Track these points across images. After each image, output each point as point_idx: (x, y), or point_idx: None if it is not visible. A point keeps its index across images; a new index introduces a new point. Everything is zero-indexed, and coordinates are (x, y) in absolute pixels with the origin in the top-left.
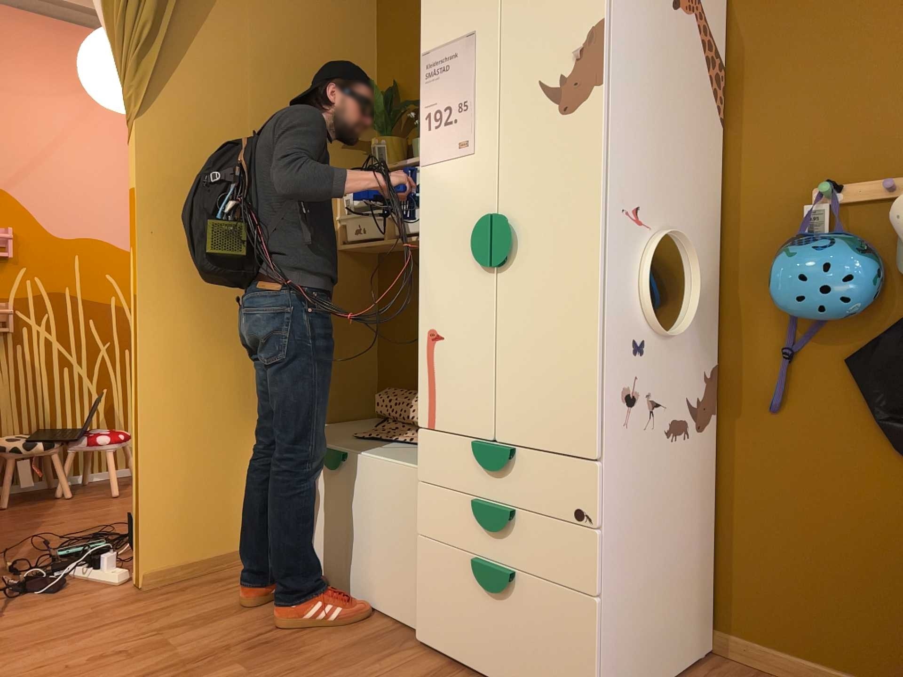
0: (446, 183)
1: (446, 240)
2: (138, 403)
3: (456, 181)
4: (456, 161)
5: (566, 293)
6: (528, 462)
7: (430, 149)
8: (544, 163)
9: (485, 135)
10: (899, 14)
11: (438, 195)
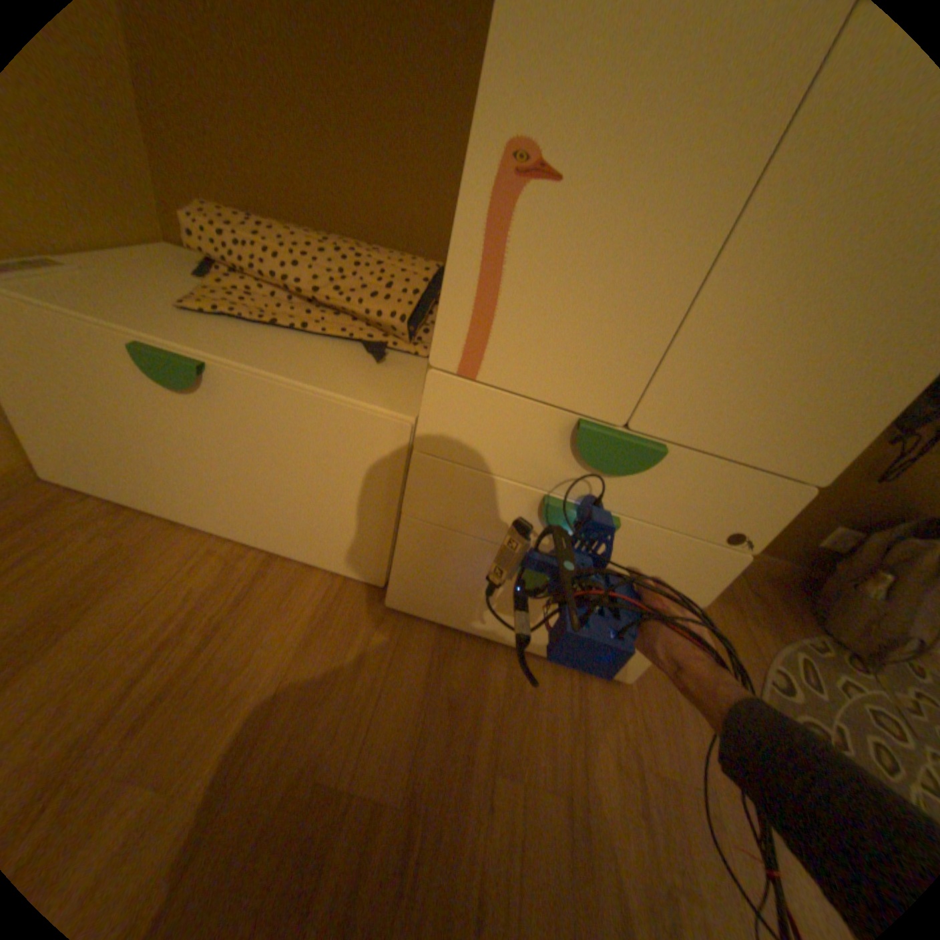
0: None
1: None
2: None
3: None
4: None
5: None
6: (680, 463)
7: None
8: None
9: None
10: None
11: None
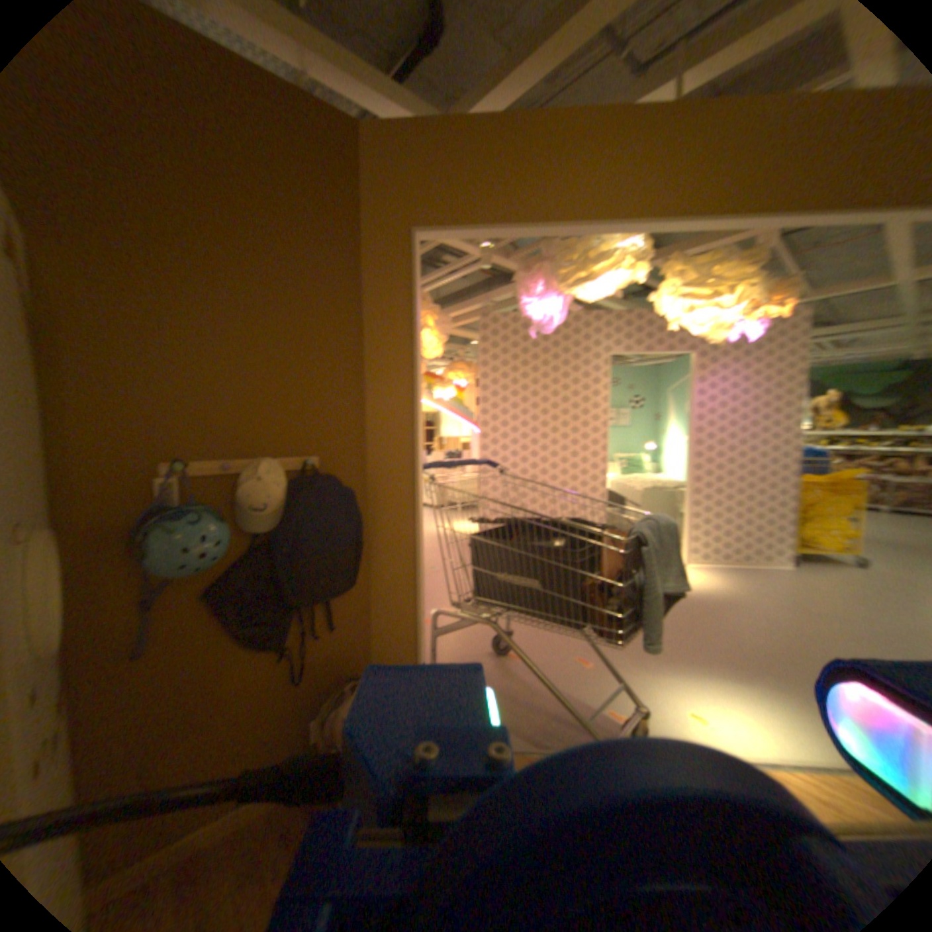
0: None
1: None
2: None
3: None
4: None
5: None
6: None
7: None
8: None
9: None
10: (219, 340)
11: None
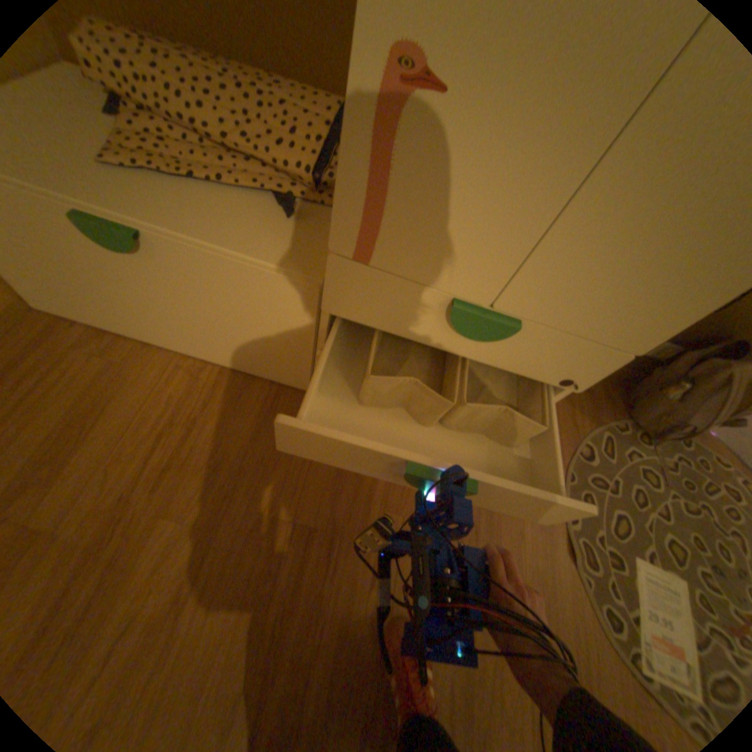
0: None
1: None
2: None
3: None
4: None
5: None
6: (531, 332)
7: None
8: None
9: None
10: None
11: None
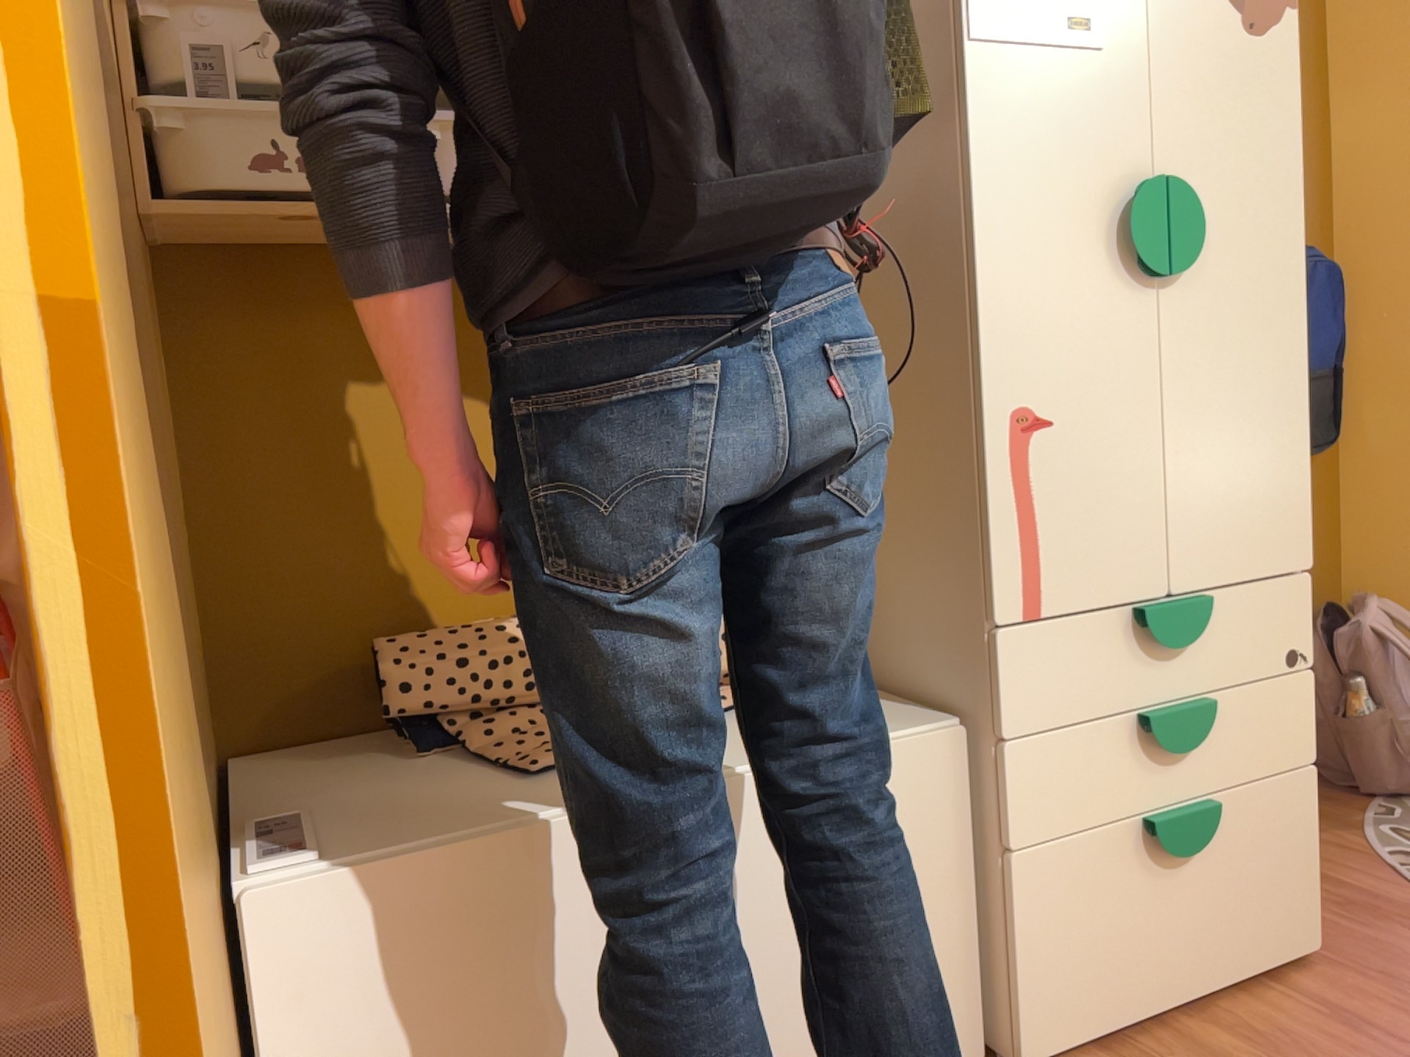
0: (1043, 96)
1: (1049, 217)
2: (162, 978)
3: (1068, 97)
4: (1066, 56)
5: (1266, 324)
6: (1222, 608)
7: (998, 9)
8: (1226, 107)
9: (1127, 21)
10: None
11: (1024, 116)
